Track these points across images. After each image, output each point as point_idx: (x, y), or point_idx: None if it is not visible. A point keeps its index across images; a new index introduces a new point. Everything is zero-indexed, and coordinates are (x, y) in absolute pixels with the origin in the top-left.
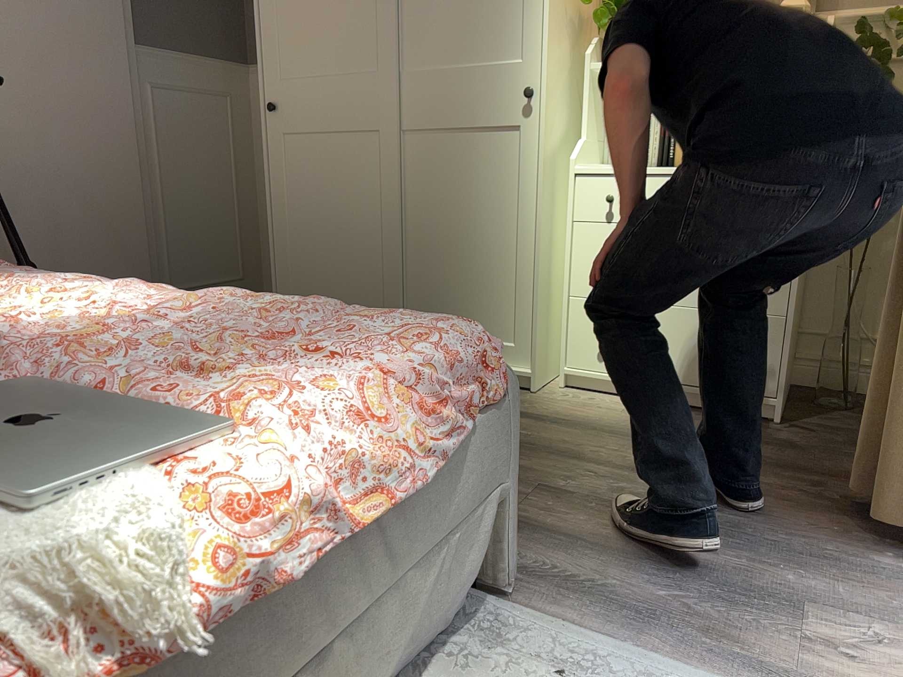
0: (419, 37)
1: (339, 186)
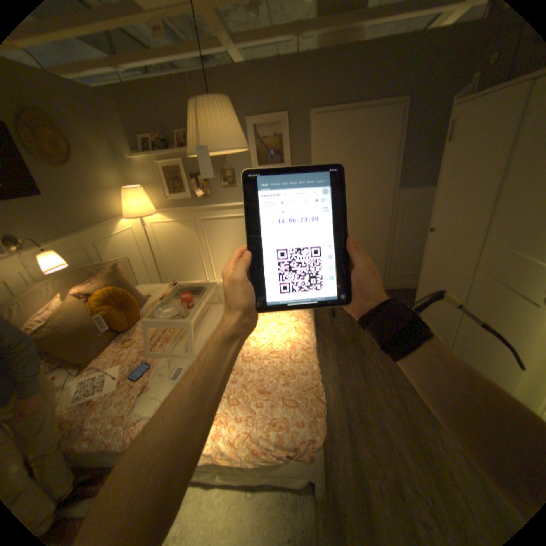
0: (500, 225)
1: (445, 274)
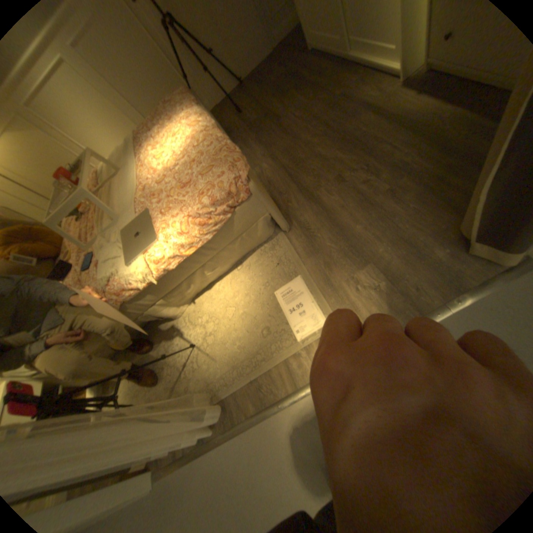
0: None
1: None
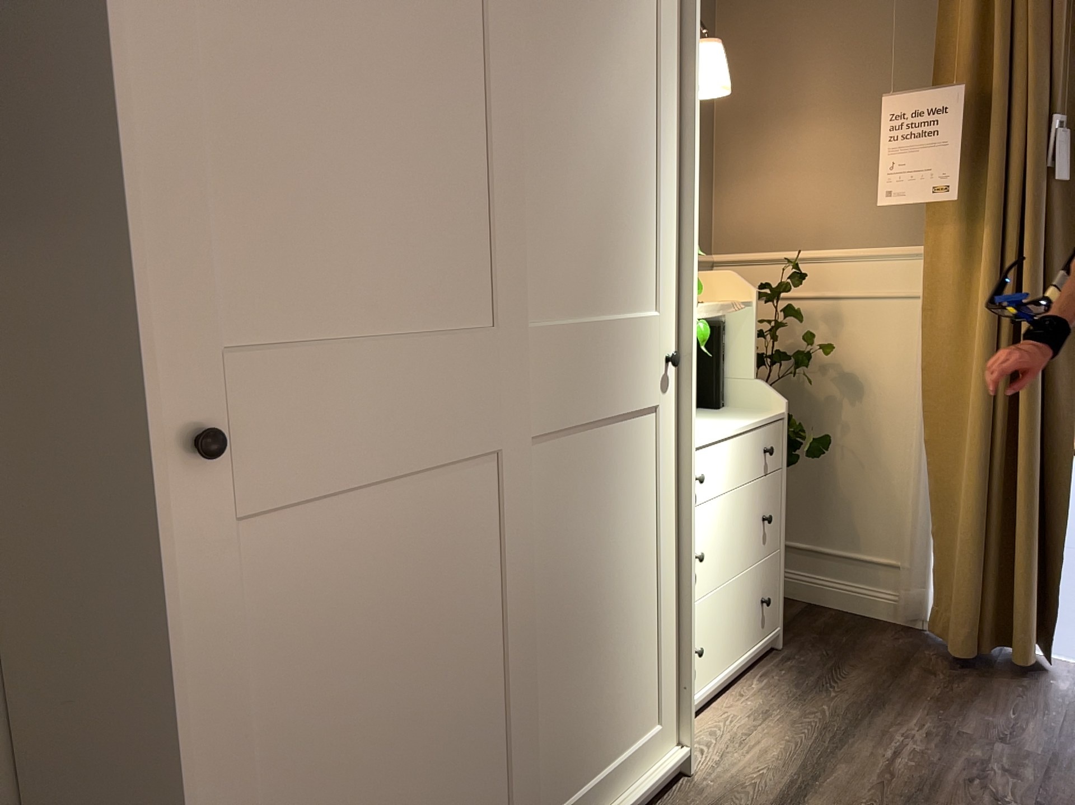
0: (538, 256)
1: (405, 606)
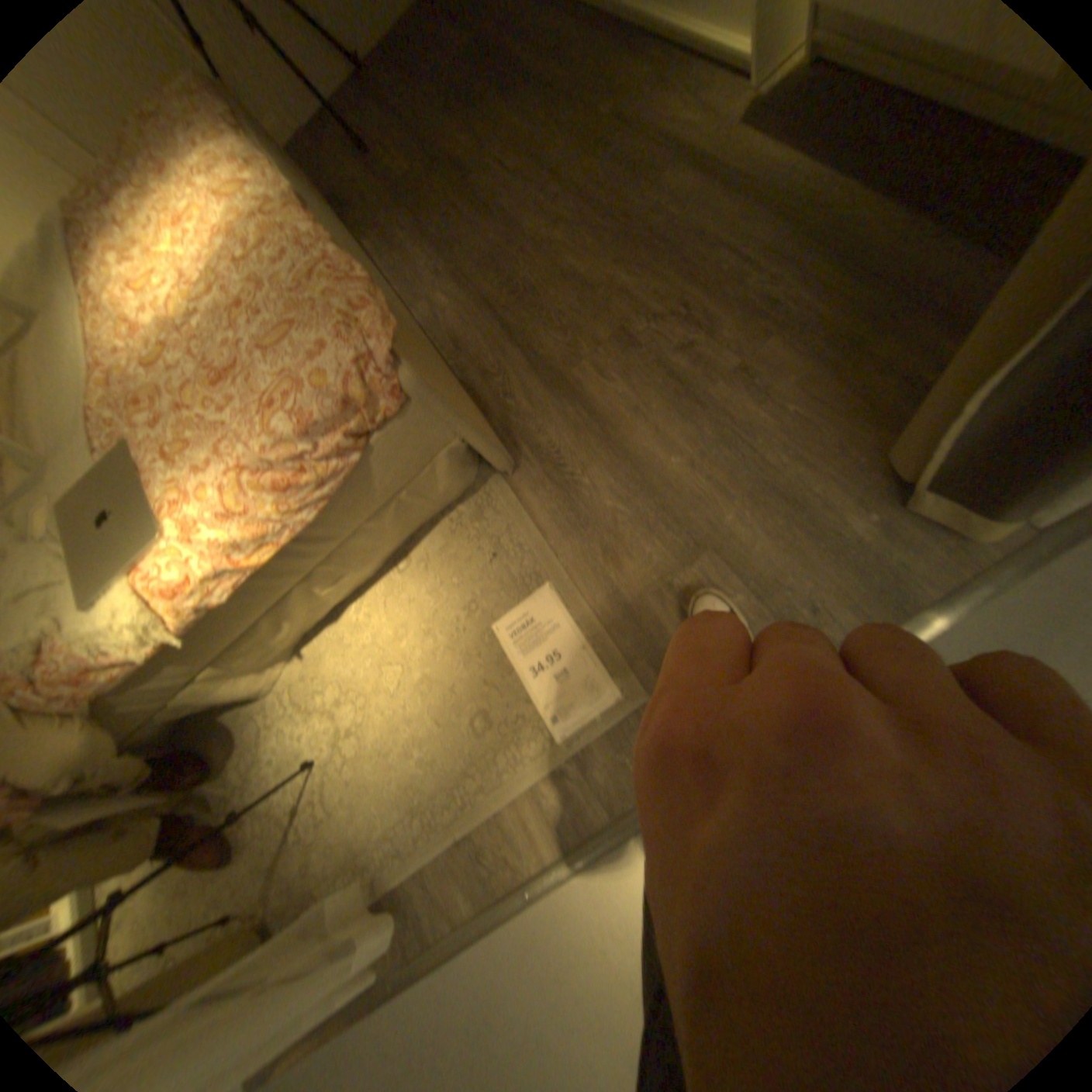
0: None
1: None
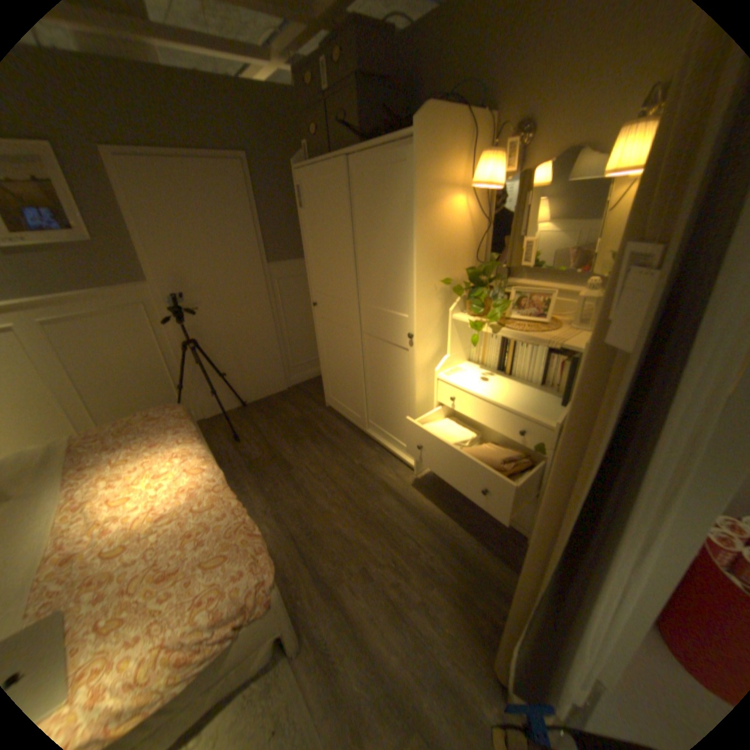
0: (364, 288)
1: (339, 348)
